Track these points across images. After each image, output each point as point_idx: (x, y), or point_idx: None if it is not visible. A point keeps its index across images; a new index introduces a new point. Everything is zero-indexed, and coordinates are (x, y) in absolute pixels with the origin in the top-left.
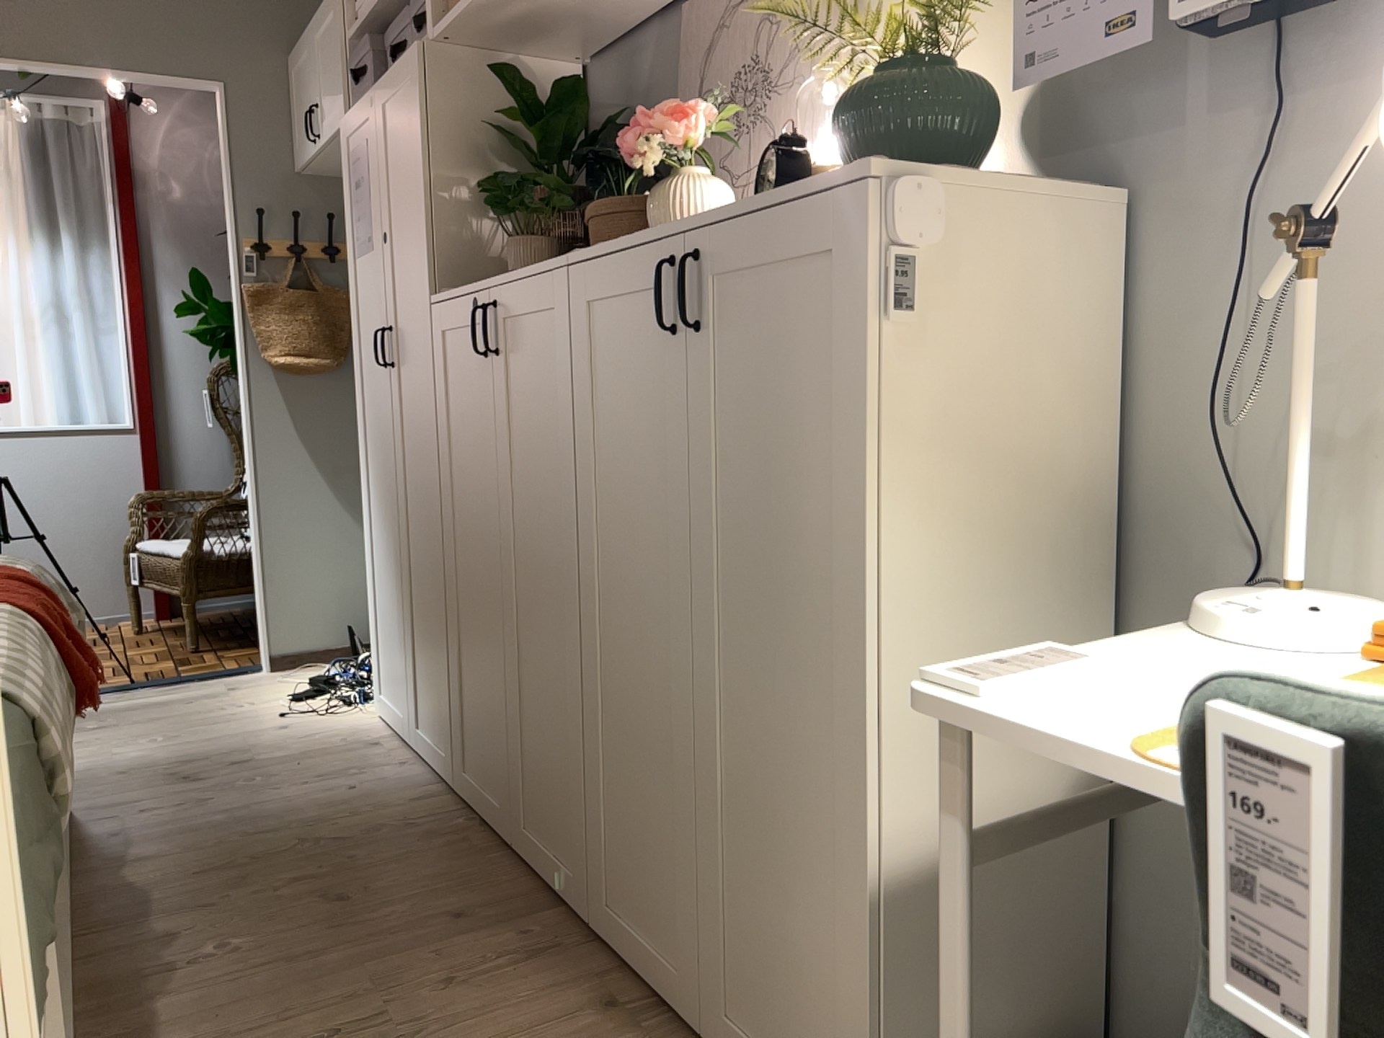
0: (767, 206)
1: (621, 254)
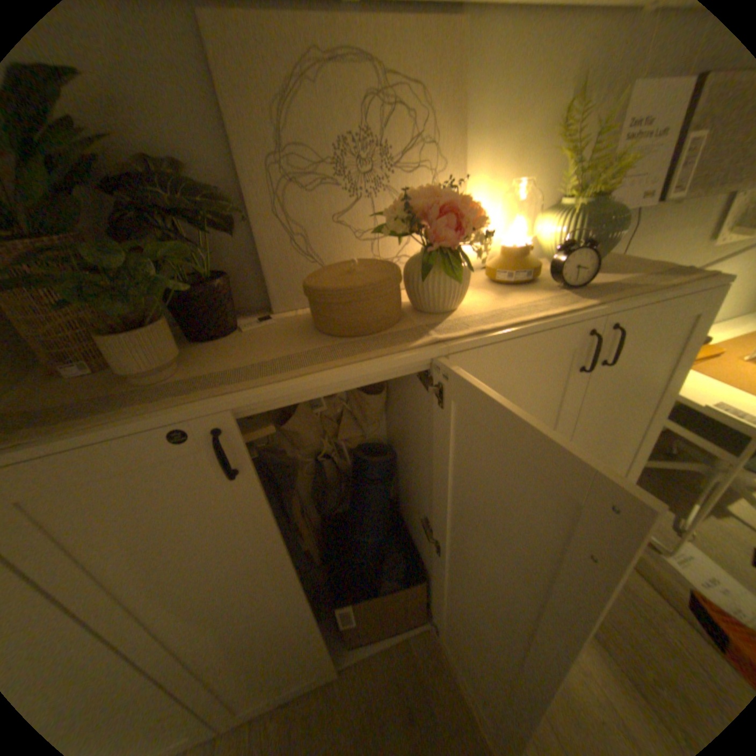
0: (676, 295)
1: (535, 334)
